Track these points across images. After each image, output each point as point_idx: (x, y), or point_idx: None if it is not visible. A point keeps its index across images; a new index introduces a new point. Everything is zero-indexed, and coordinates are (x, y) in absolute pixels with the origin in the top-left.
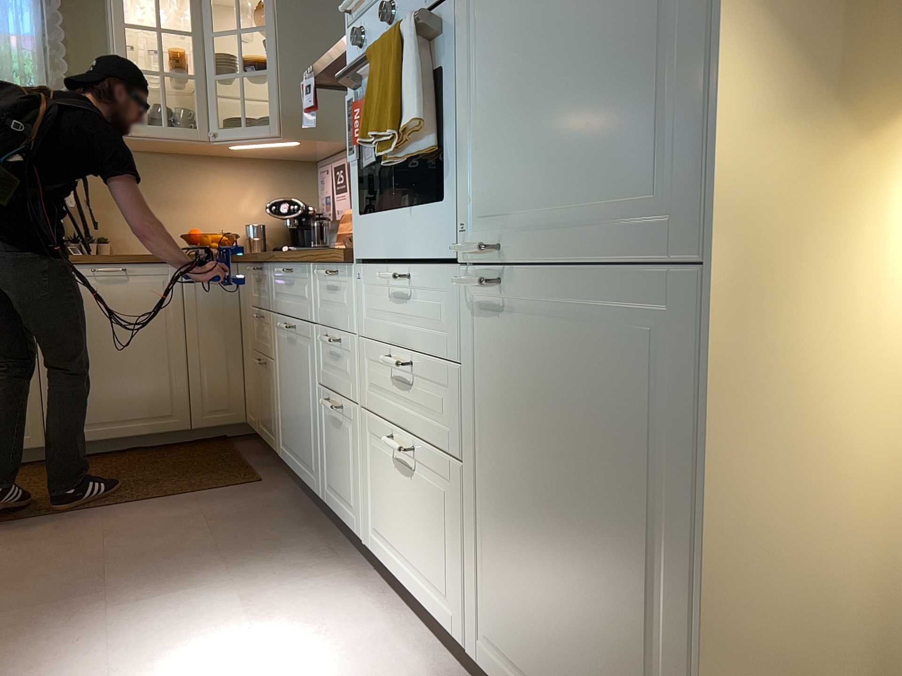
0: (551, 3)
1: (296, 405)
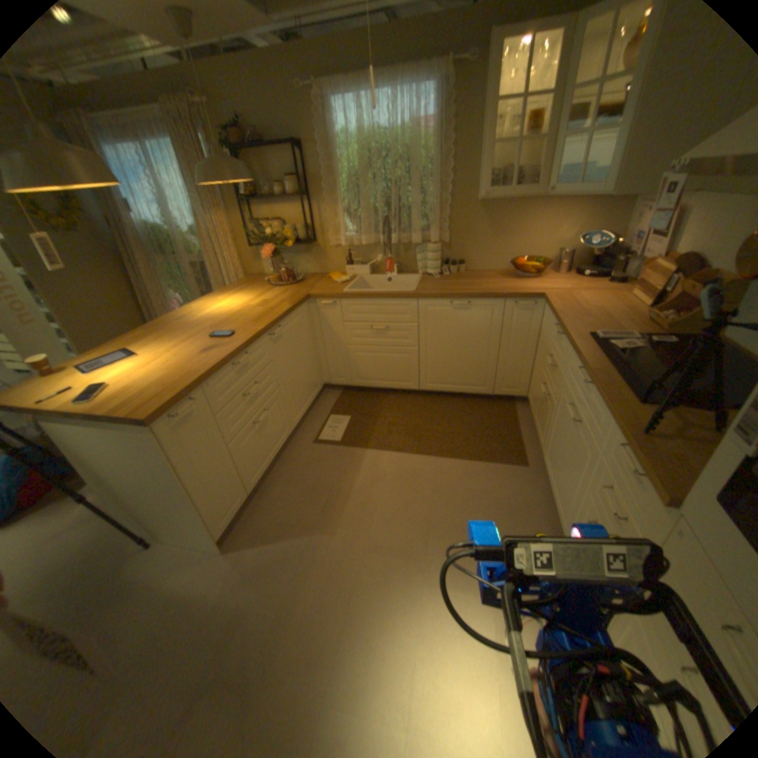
0: None
1: (565, 464)
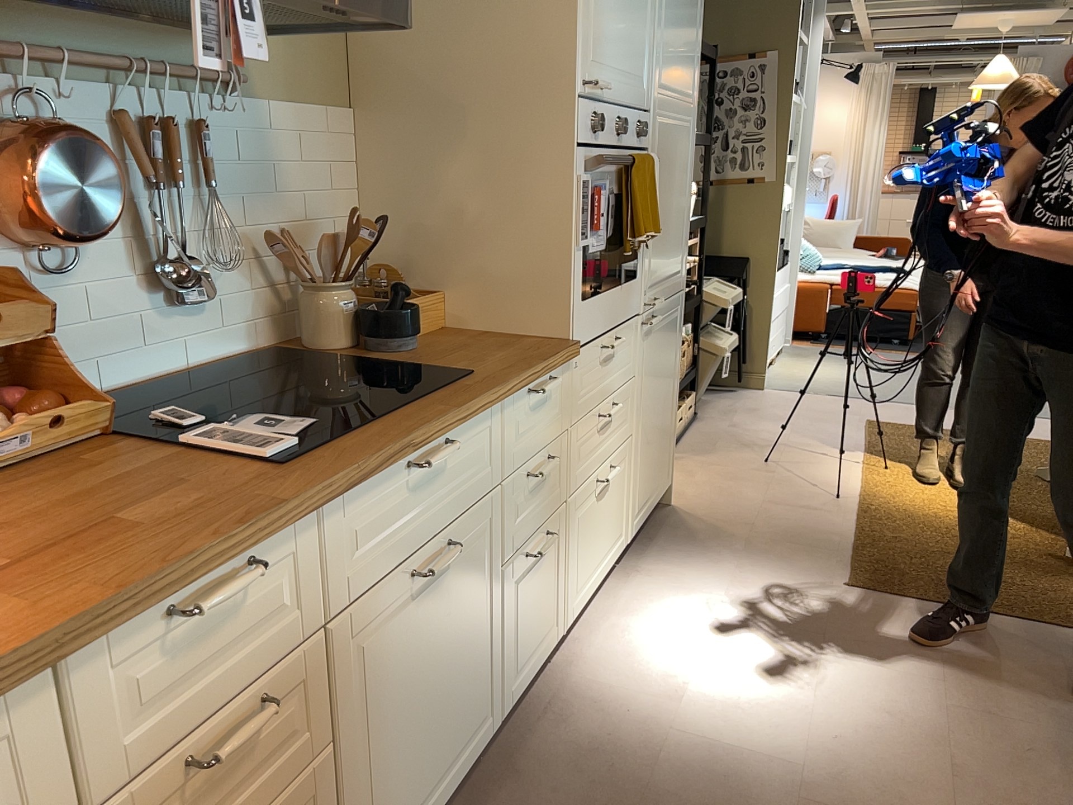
0: (668, 189)
1: (442, 684)
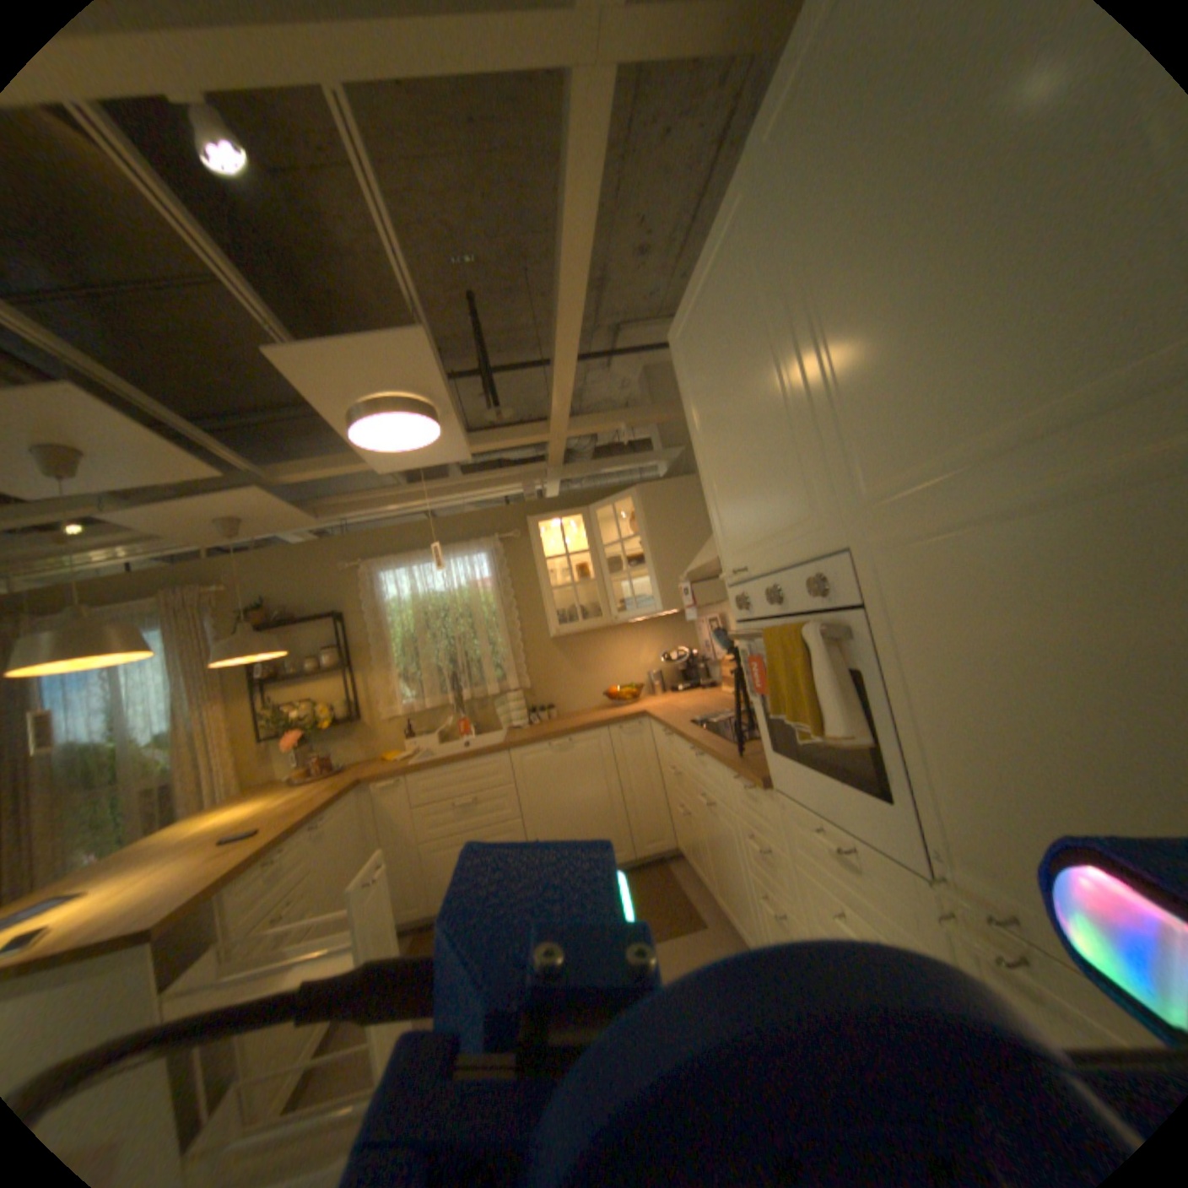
0: (1015, 679)
1: (727, 873)
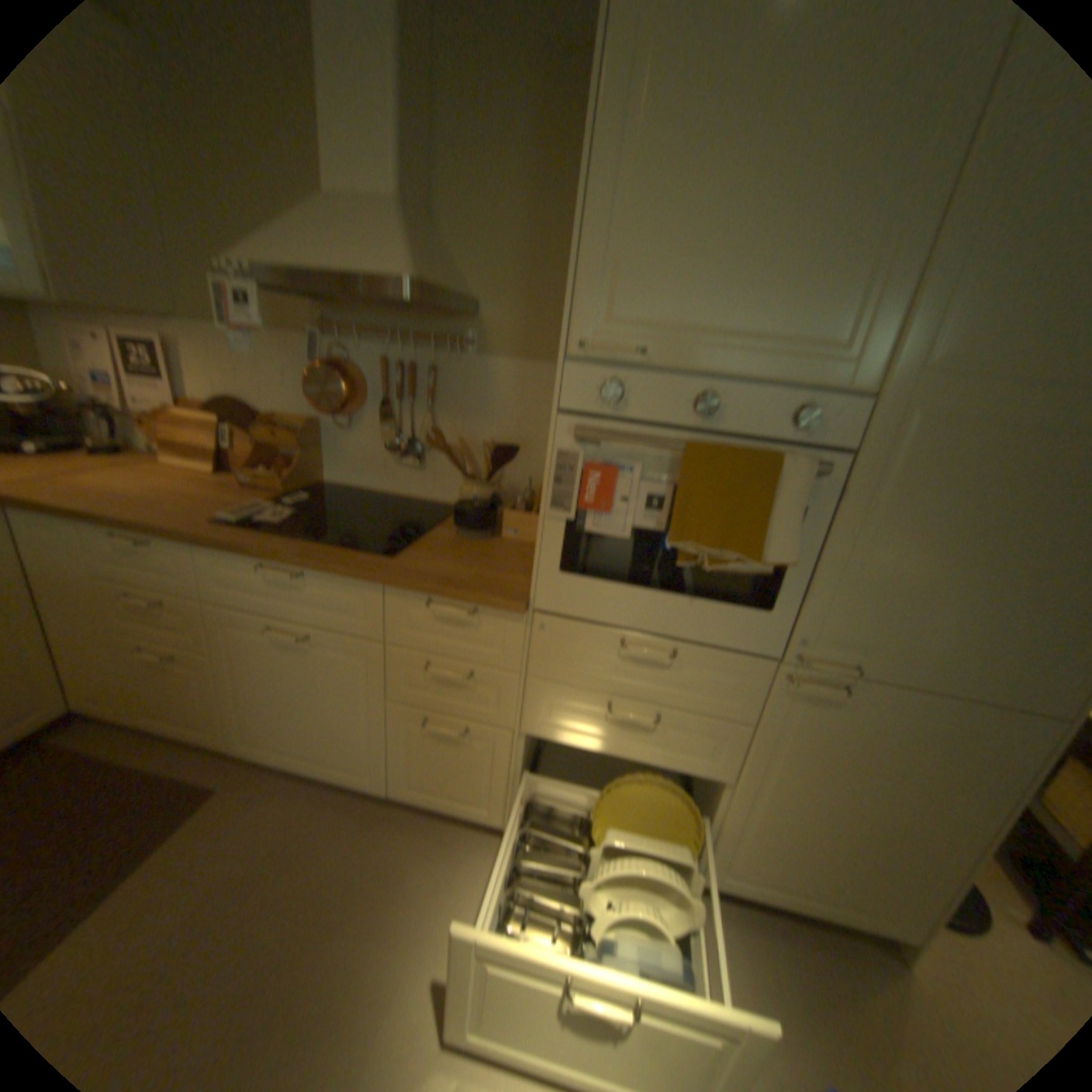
0: (987, 530)
1: (305, 710)
